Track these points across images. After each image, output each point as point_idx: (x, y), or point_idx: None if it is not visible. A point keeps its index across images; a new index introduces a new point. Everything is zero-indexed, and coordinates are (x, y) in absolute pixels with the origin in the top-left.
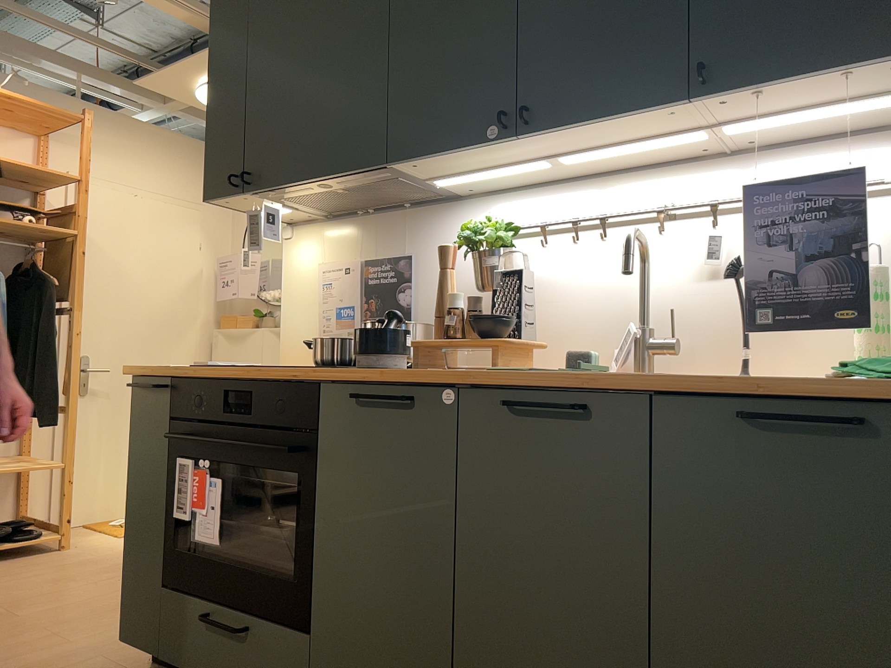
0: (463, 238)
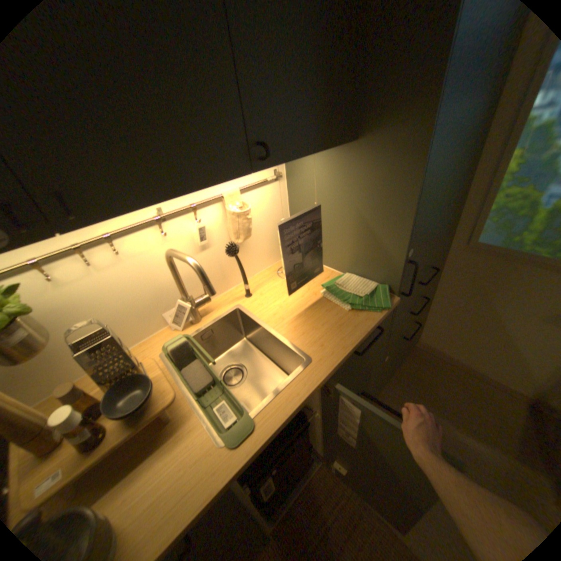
0: None
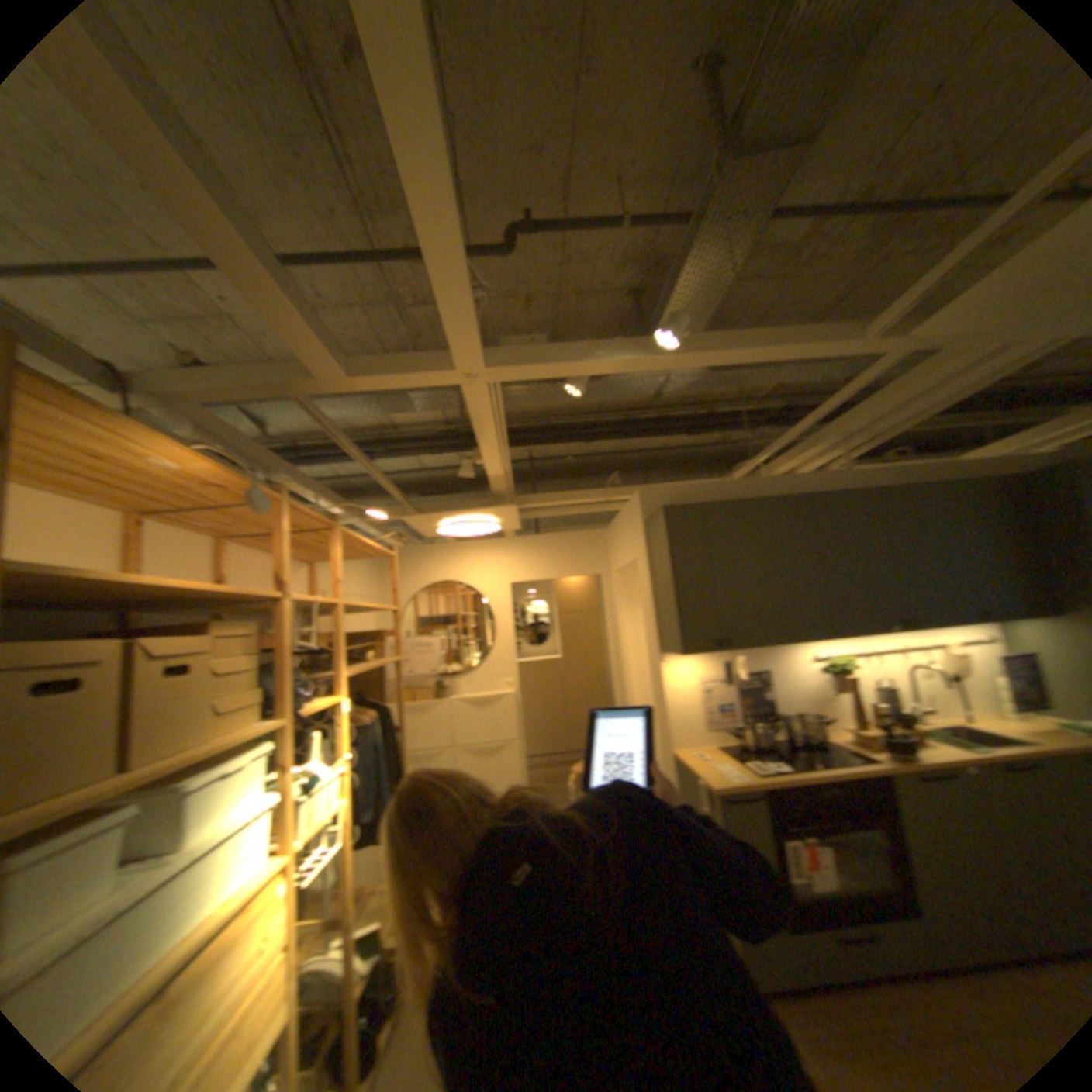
0: (839, 669)
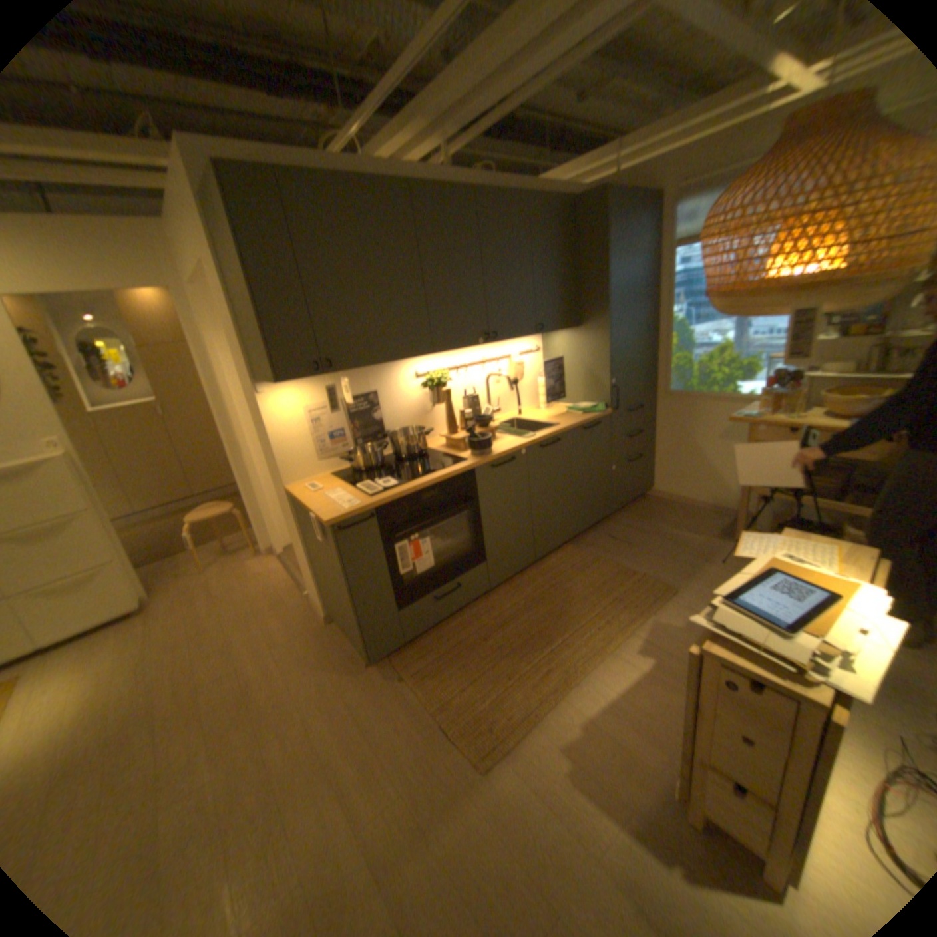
0: (434, 384)
